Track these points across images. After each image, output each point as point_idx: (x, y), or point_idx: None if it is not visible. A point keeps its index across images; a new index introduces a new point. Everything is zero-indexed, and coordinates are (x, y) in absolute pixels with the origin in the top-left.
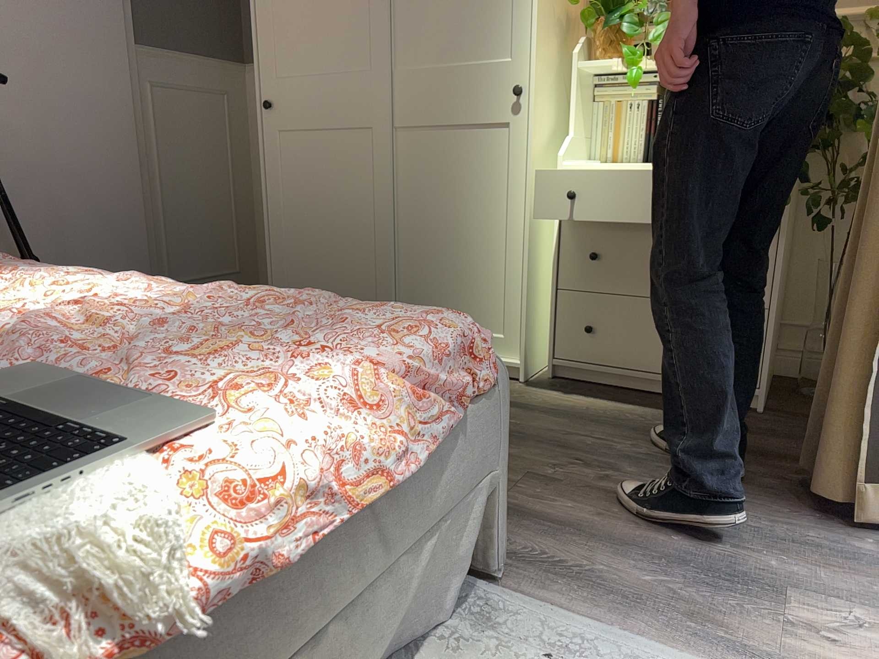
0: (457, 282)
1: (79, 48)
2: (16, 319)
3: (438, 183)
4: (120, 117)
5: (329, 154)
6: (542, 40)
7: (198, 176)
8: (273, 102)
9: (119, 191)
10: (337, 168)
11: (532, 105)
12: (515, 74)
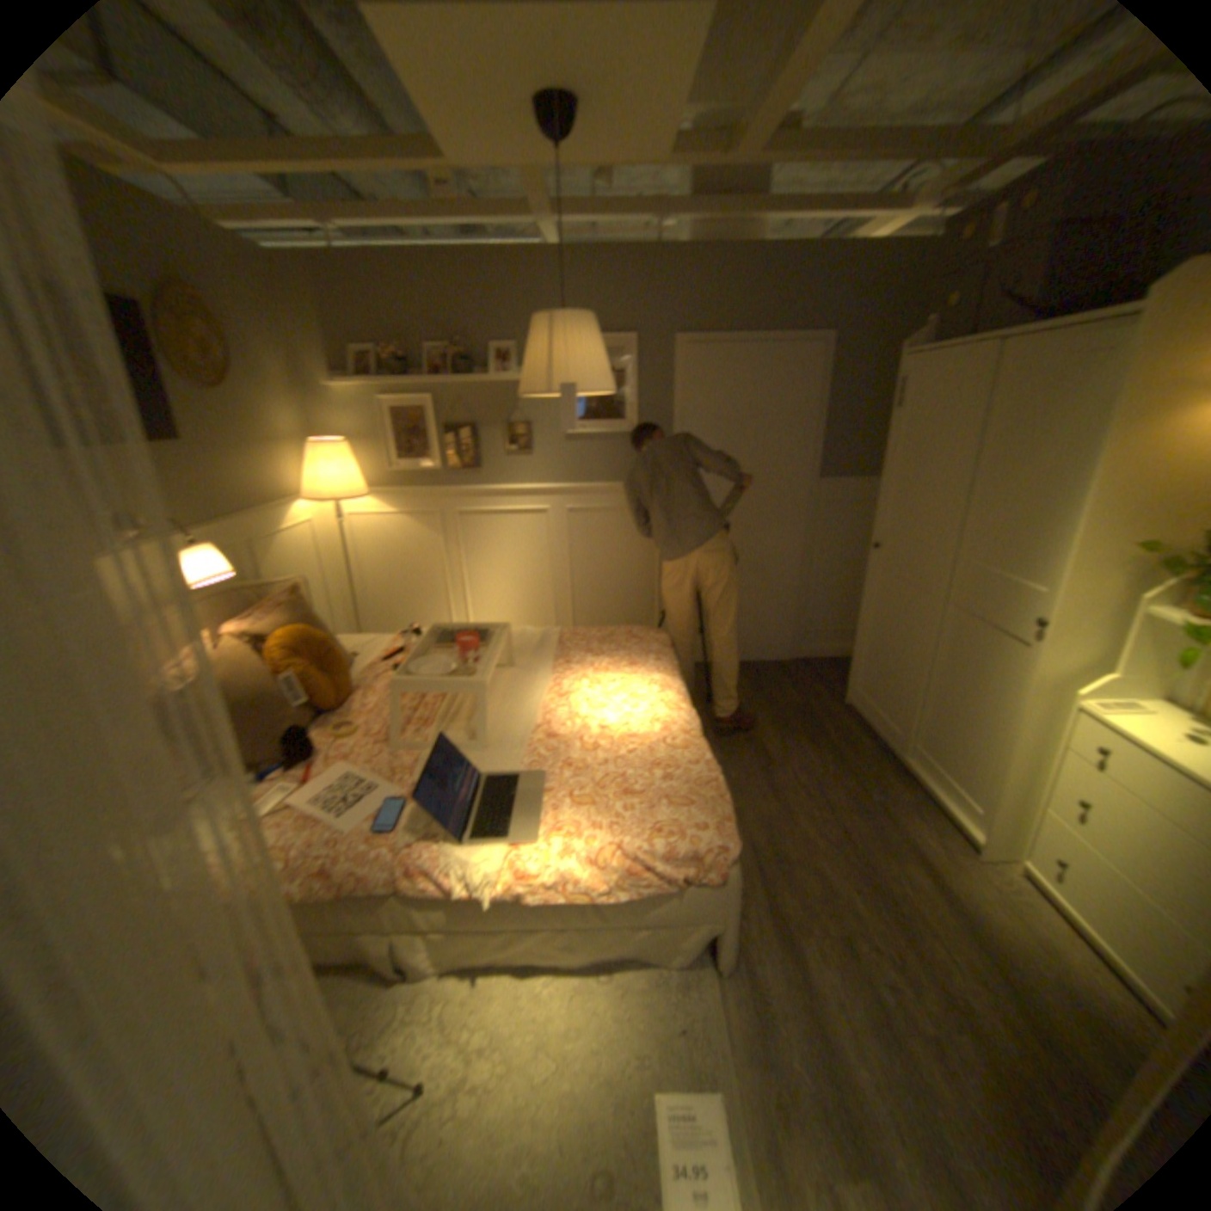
0: (960, 746)
1: (772, 488)
2: (586, 724)
3: (966, 662)
4: (792, 528)
5: (901, 599)
6: (1085, 585)
7: (847, 563)
8: (879, 544)
9: (780, 573)
10: (904, 611)
11: (1049, 643)
12: (1047, 606)
